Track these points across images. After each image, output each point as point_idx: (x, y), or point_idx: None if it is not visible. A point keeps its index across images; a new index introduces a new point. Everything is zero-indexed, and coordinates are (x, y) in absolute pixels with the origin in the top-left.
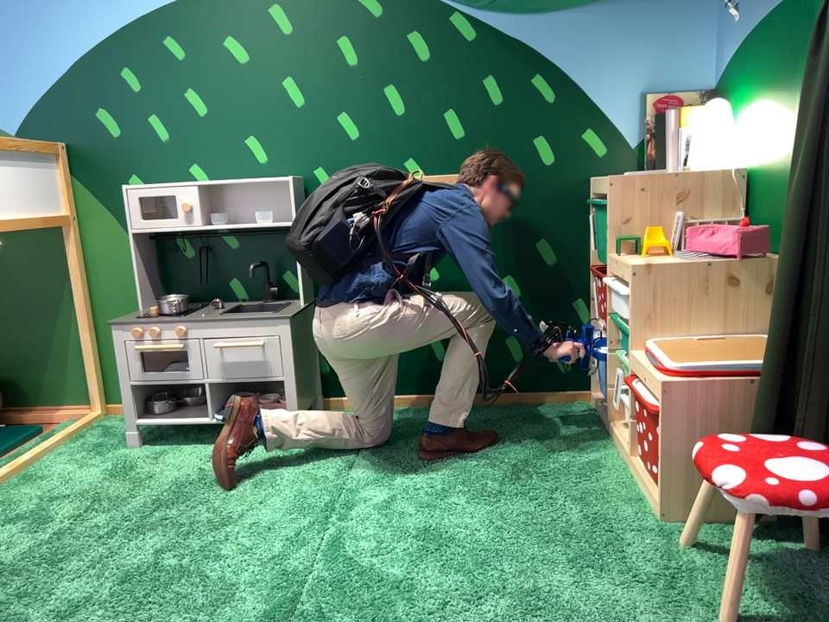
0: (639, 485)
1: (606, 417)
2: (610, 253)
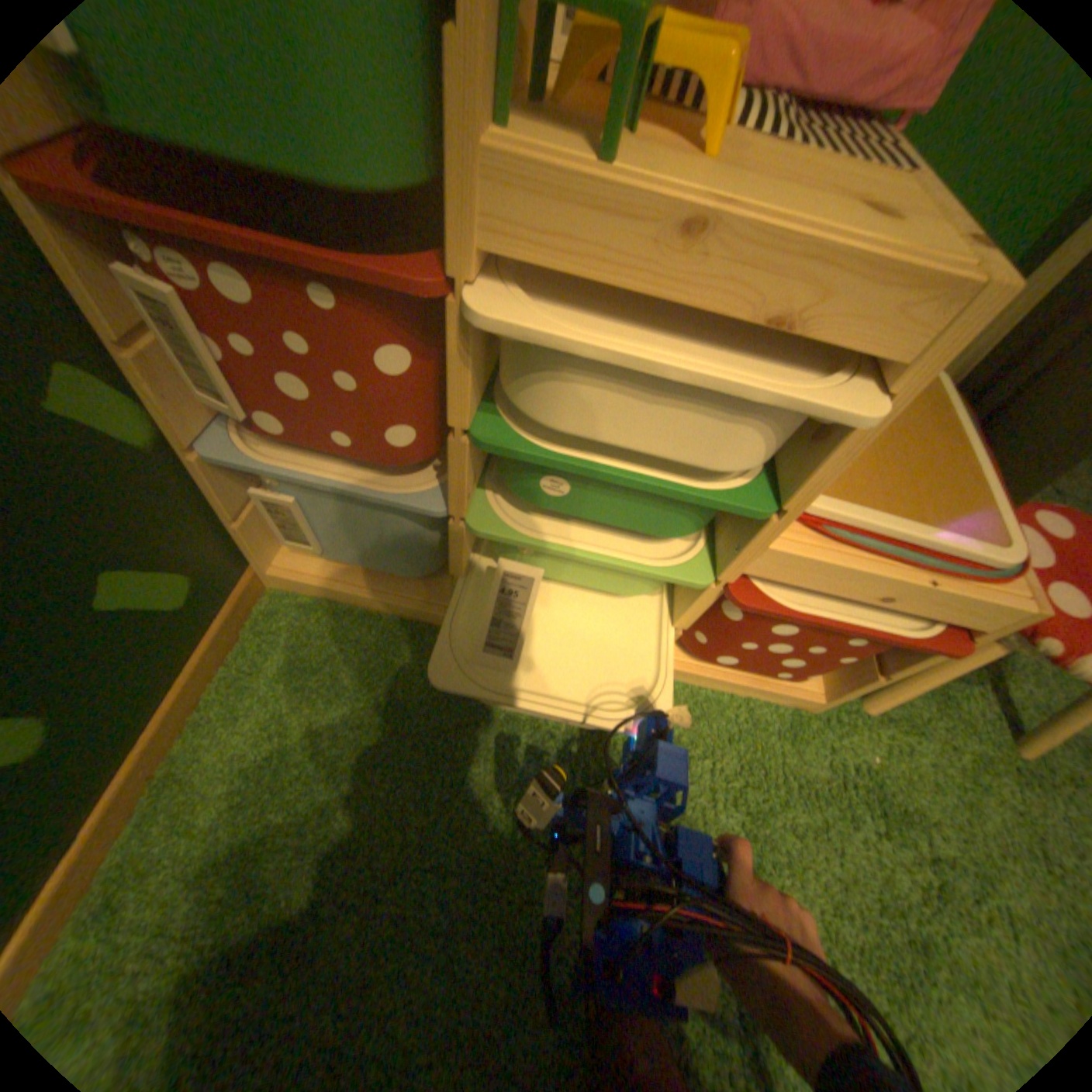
0: (703, 684)
1: (432, 608)
2: (514, 134)
